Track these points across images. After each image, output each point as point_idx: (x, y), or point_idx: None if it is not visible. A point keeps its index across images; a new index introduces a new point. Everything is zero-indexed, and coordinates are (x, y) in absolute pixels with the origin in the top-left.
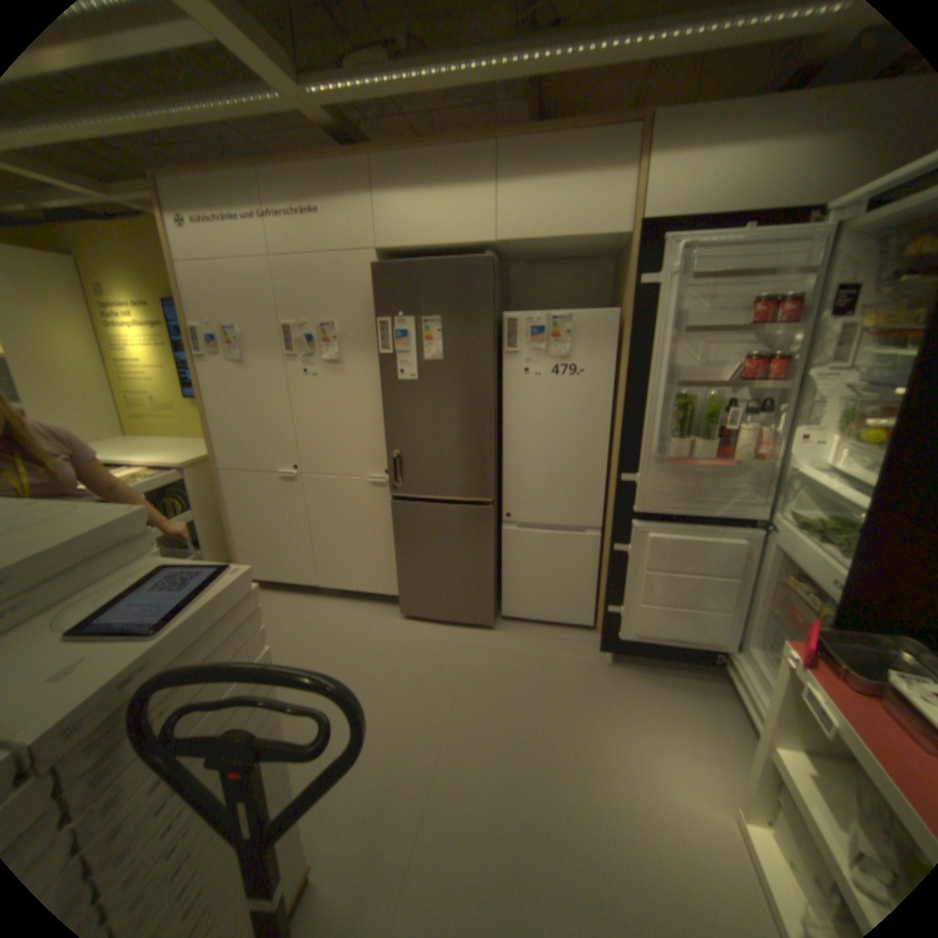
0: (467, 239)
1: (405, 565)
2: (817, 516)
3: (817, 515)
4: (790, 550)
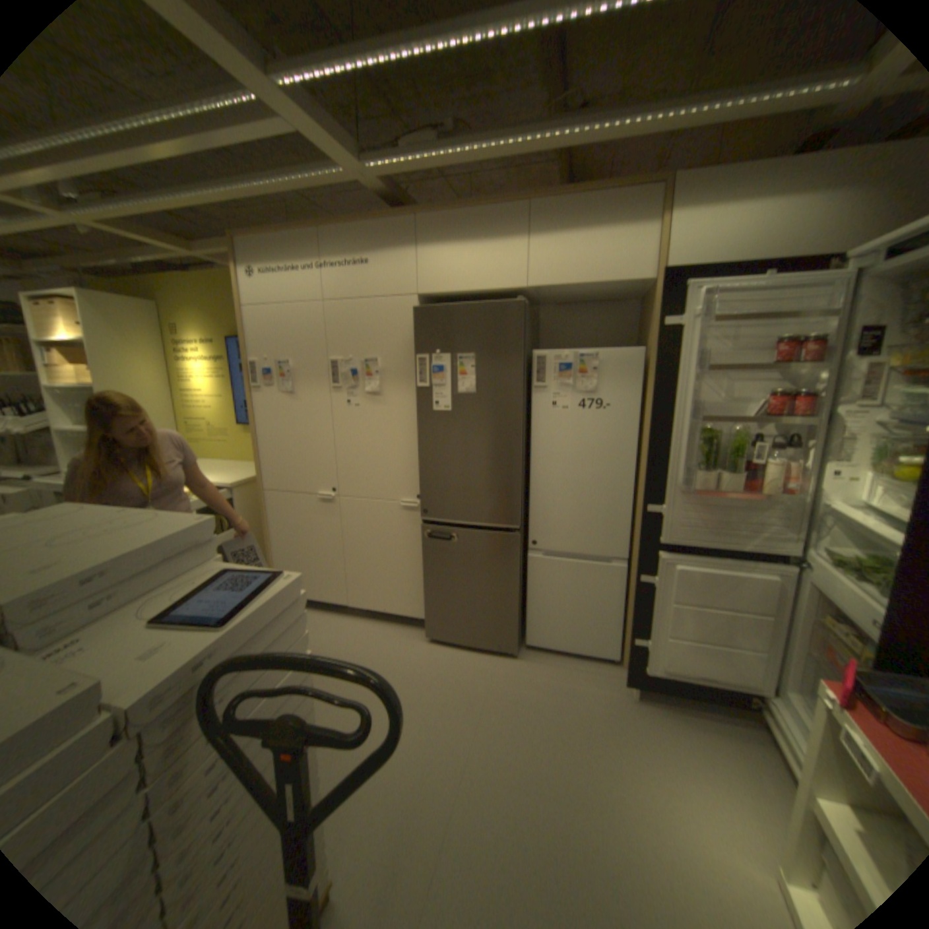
0: (501, 285)
1: (433, 588)
2: (853, 553)
3: (852, 552)
4: (826, 588)
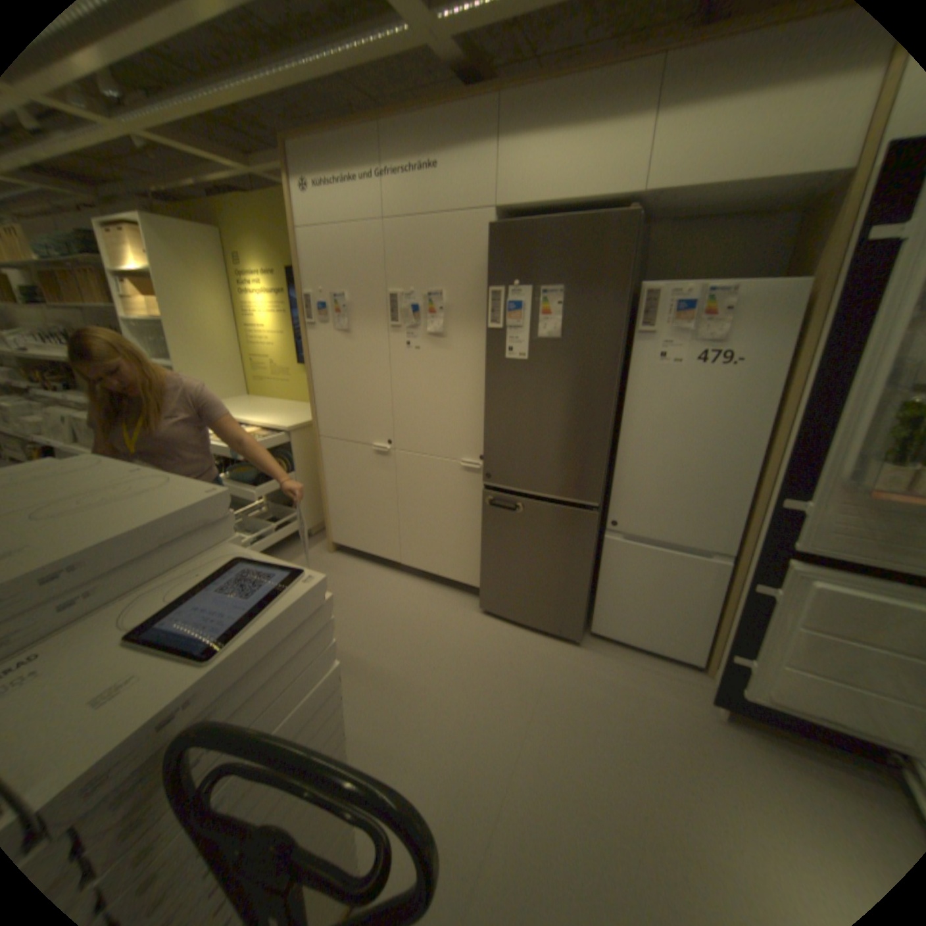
0: (607, 190)
1: (490, 559)
2: None
3: None
4: None
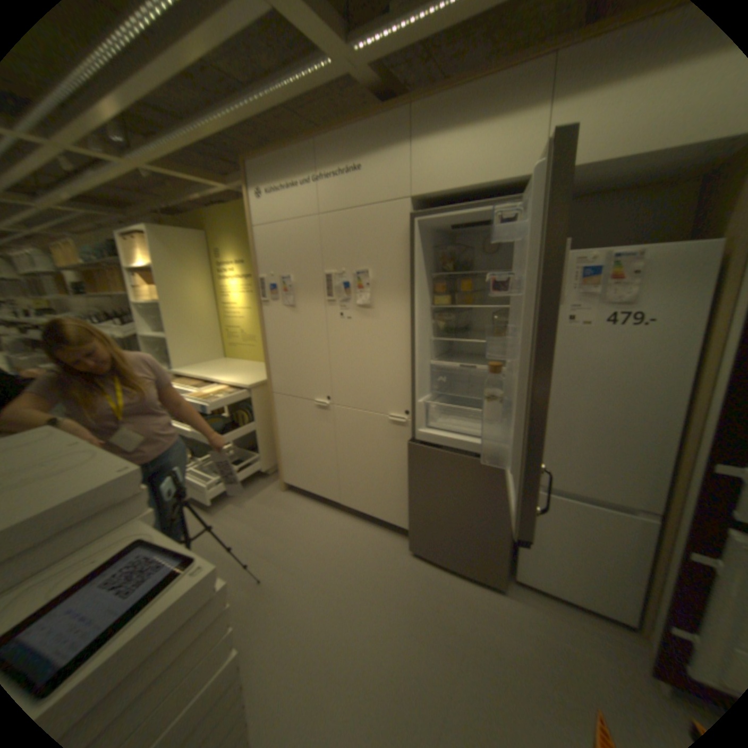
0: (508, 173)
1: (416, 505)
2: None
3: None
4: None
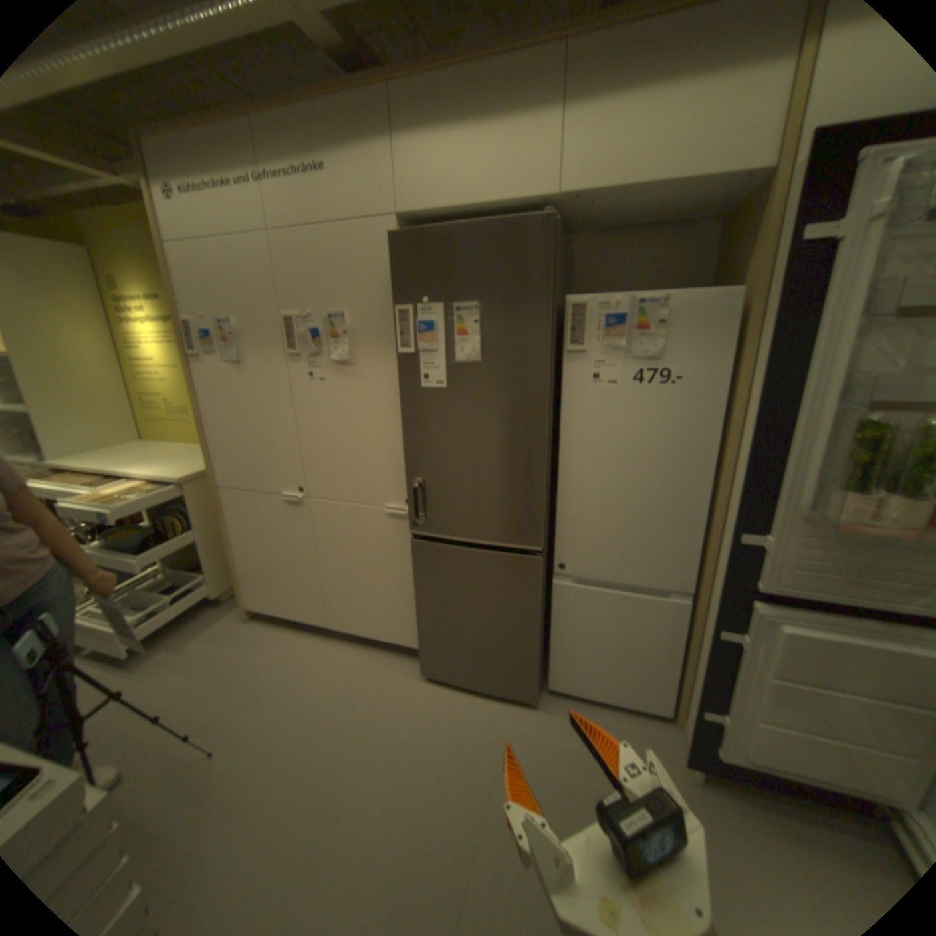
0: (518, 192)
1: (428, 619)
2: None
3: None
4: None
